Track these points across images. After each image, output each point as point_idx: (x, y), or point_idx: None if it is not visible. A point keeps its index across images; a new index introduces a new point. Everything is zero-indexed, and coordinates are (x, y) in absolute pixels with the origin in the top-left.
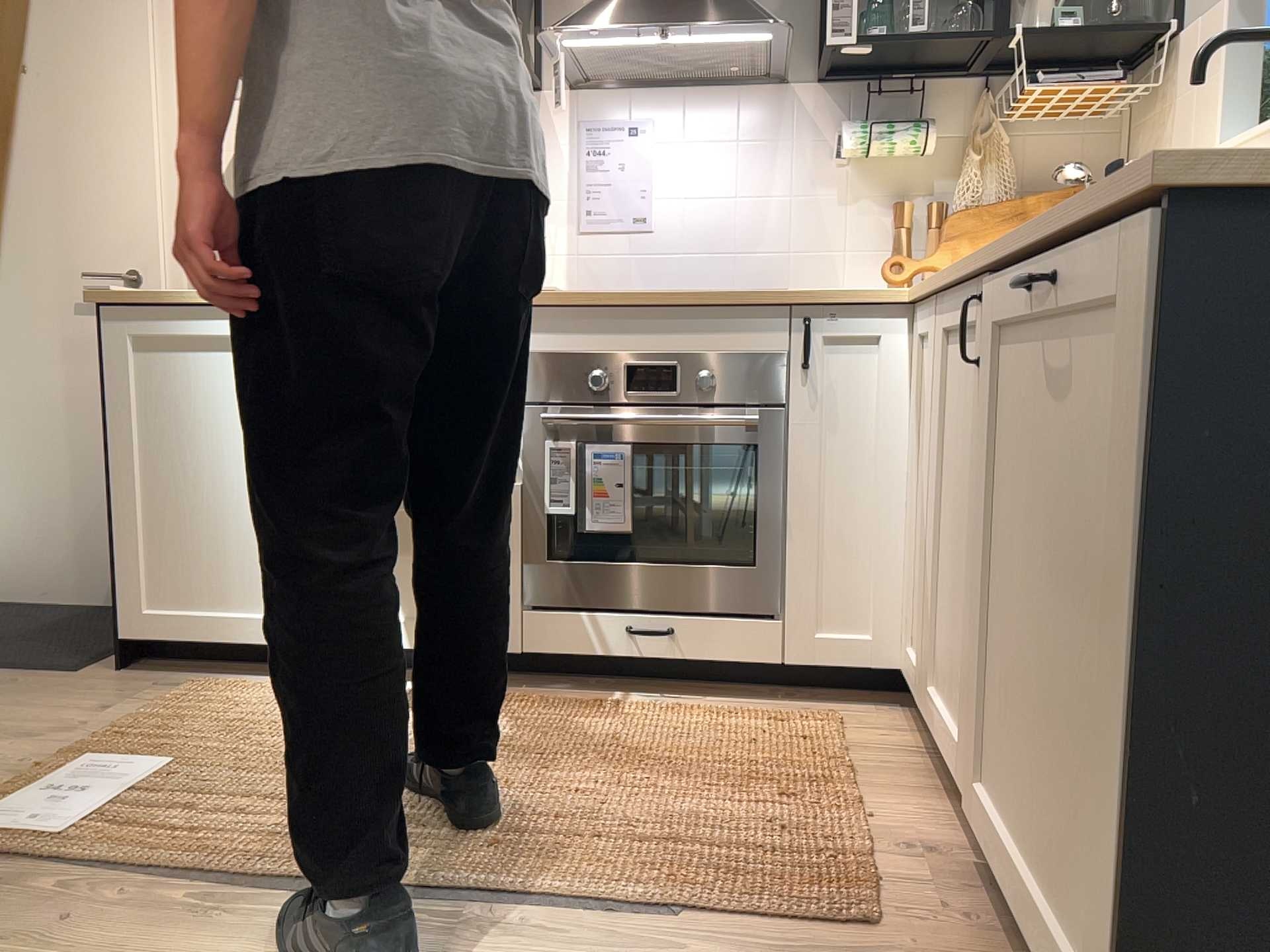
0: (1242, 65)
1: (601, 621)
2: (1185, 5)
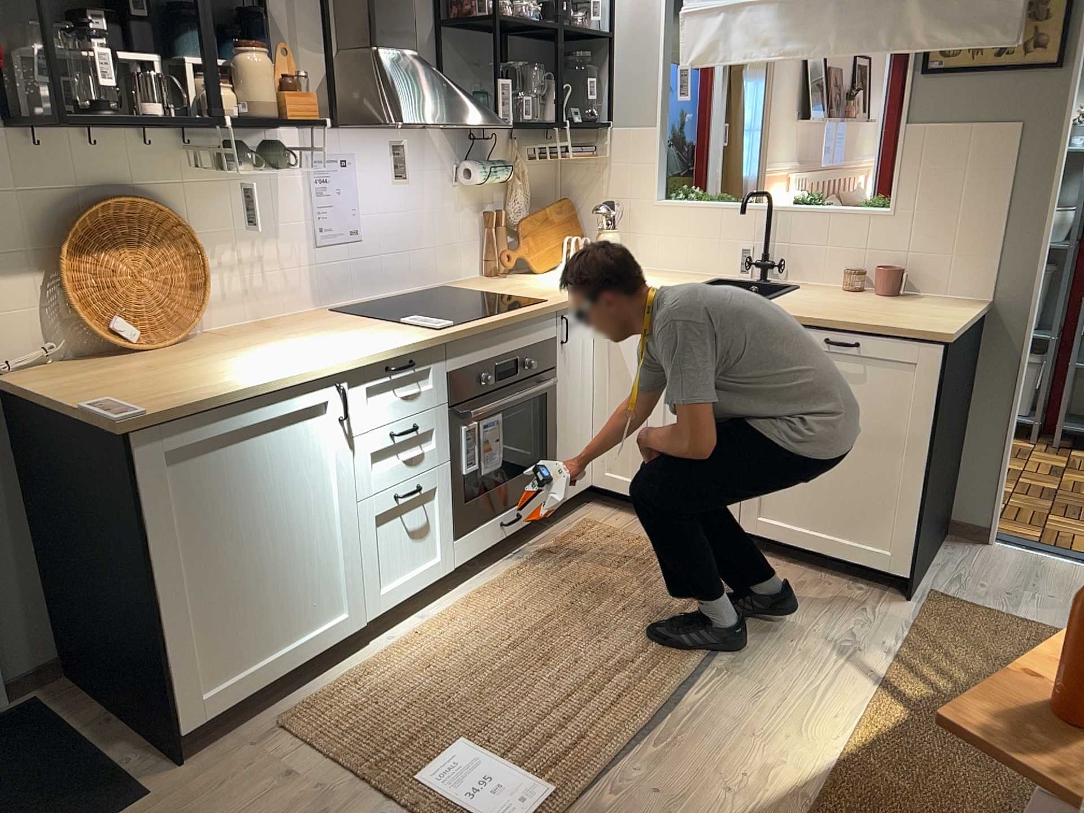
0: (663, 161)
1: (489, 526)
2: (617, 114)
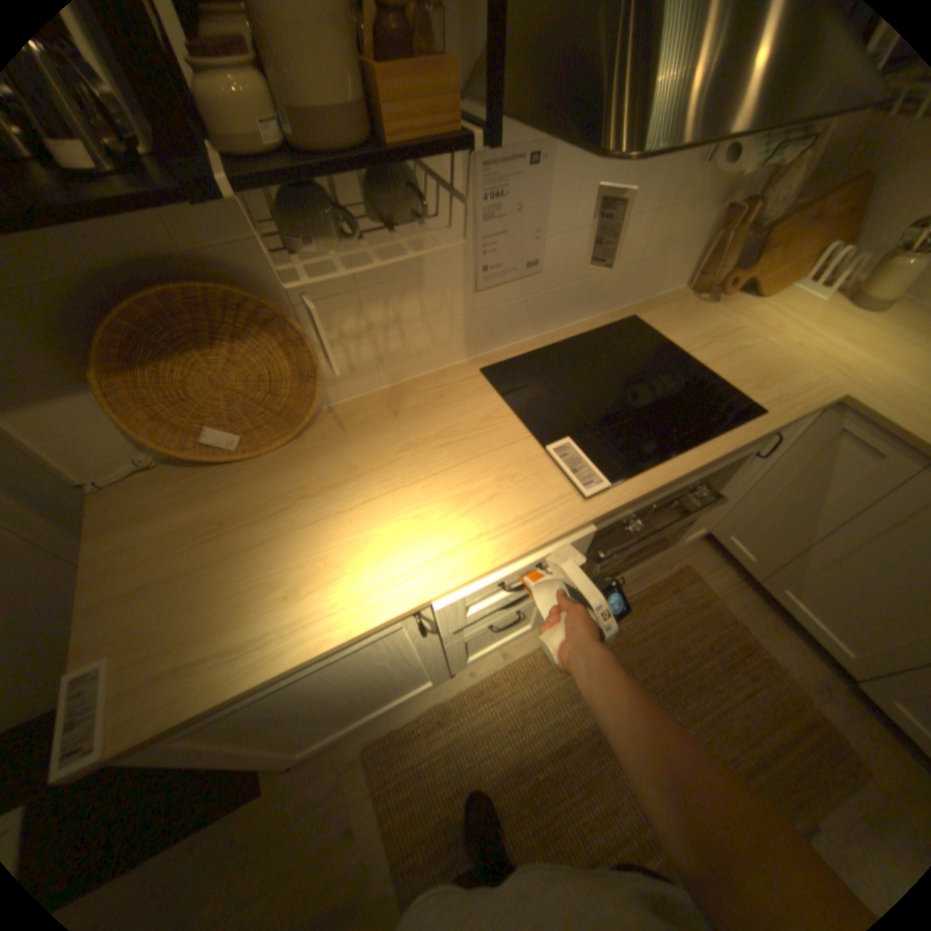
0: None
1: None
2: None
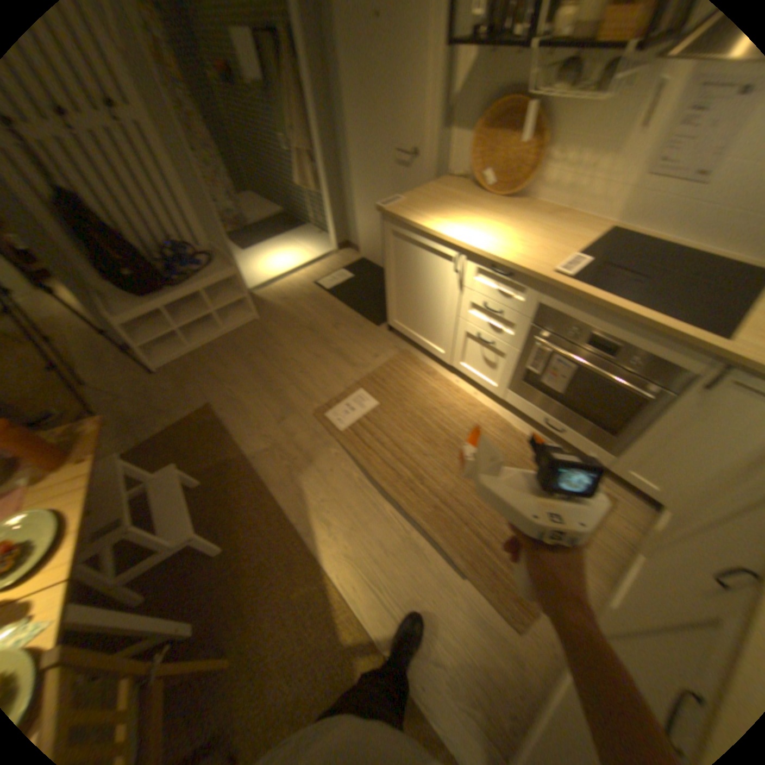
0: None
1: (537, 410)
2: None
